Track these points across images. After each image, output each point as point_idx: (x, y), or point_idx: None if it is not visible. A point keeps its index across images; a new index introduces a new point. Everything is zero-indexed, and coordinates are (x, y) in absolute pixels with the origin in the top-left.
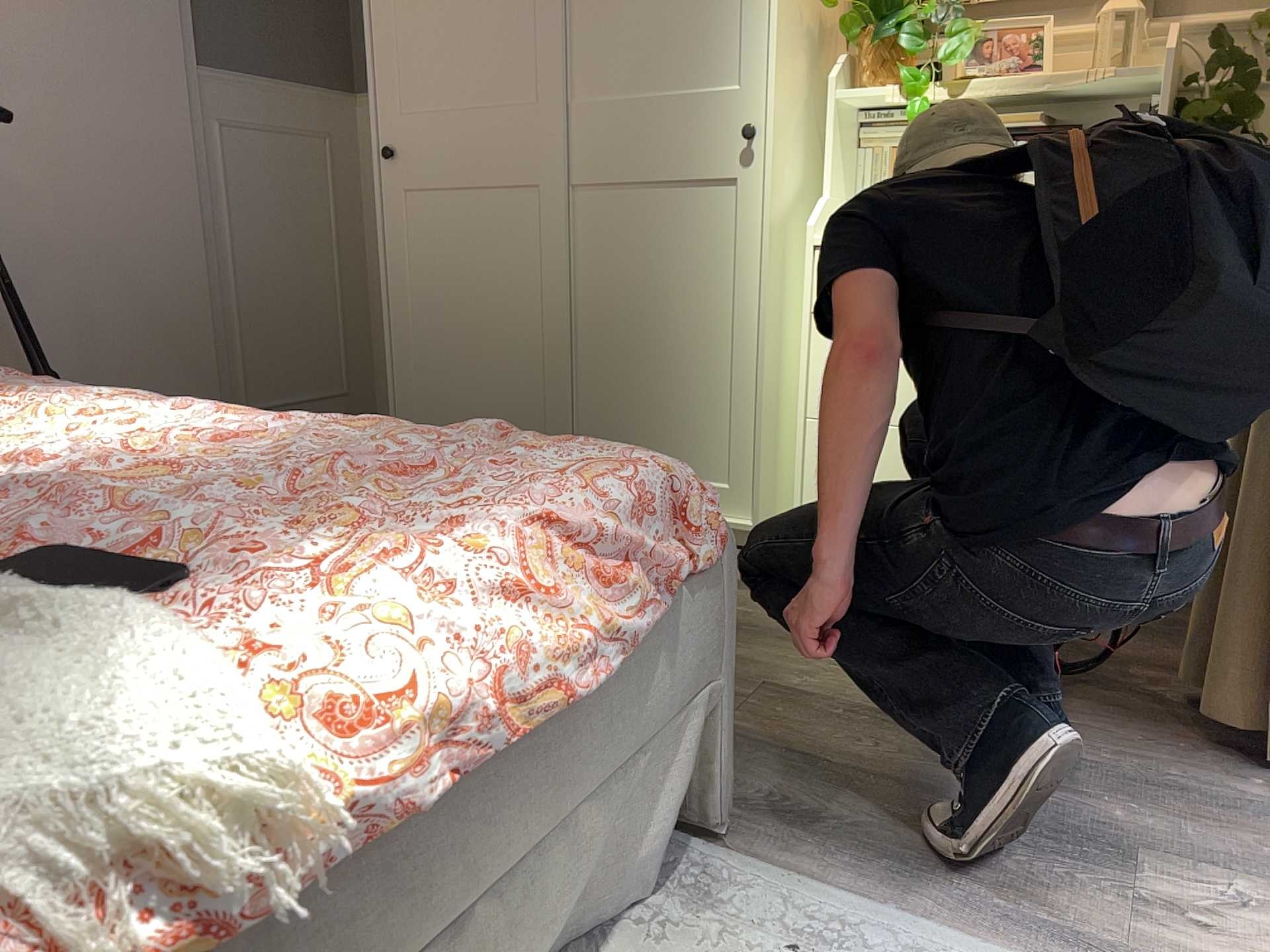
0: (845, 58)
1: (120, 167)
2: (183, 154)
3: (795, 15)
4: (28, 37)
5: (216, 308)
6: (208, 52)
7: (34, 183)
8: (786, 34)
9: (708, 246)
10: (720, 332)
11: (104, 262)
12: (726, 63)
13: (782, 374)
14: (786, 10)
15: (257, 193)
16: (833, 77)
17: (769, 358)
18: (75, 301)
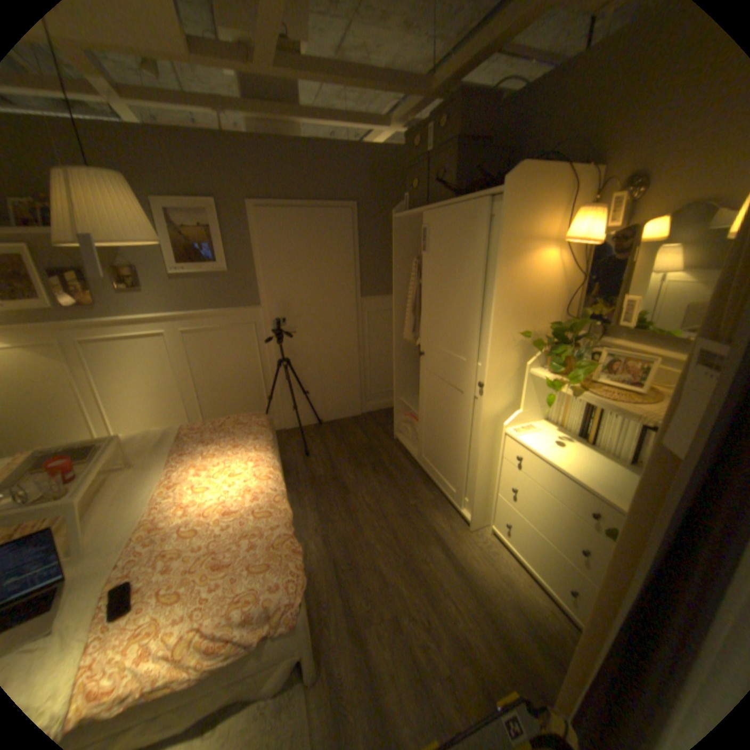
0: (543, 351)
1: (332, 332)
2: (352, 325)
3: (509, 339)
4: (308, 302)
5: (360, 366)
6: (364, 291)
7: (308, 340)
8: (500, 350)
9: (469, 416)
10: (470, 447)
11: (326, 358)
12: (479, 353)
13: (493, 471)
14: (501, 340)
15: (377, 331)
16: (530, 363)
17: (482, 467)
18: (317, 369)
